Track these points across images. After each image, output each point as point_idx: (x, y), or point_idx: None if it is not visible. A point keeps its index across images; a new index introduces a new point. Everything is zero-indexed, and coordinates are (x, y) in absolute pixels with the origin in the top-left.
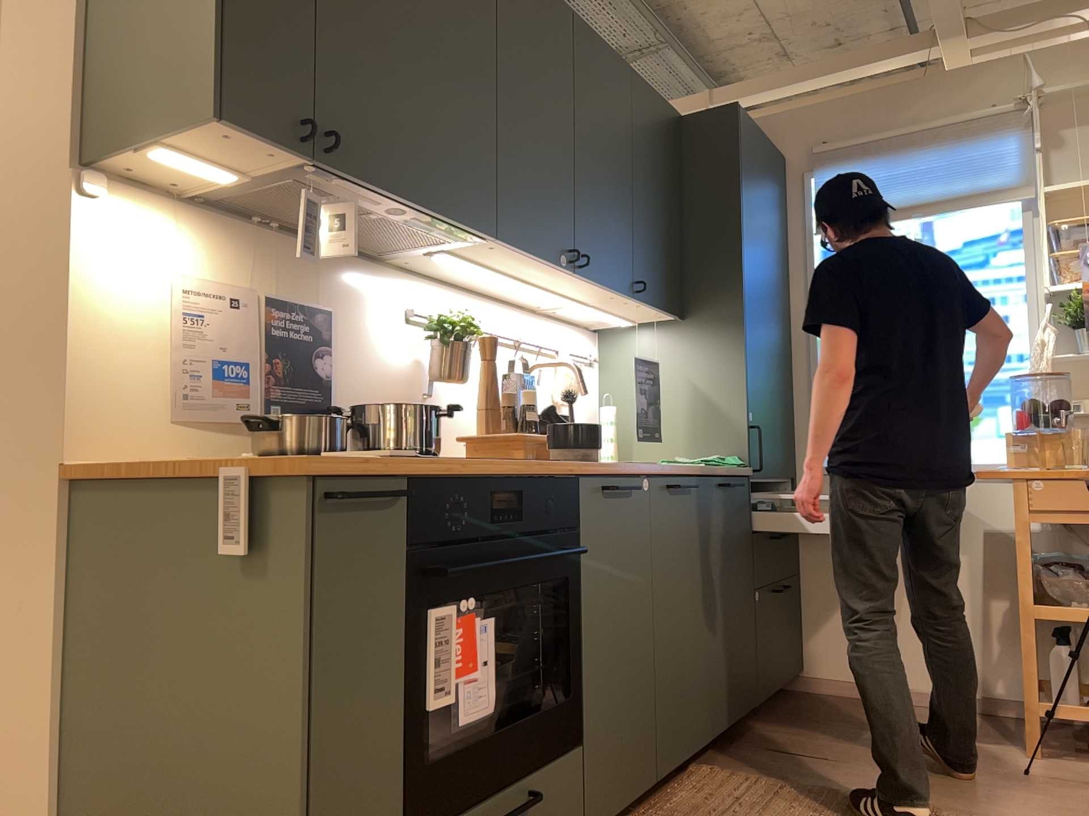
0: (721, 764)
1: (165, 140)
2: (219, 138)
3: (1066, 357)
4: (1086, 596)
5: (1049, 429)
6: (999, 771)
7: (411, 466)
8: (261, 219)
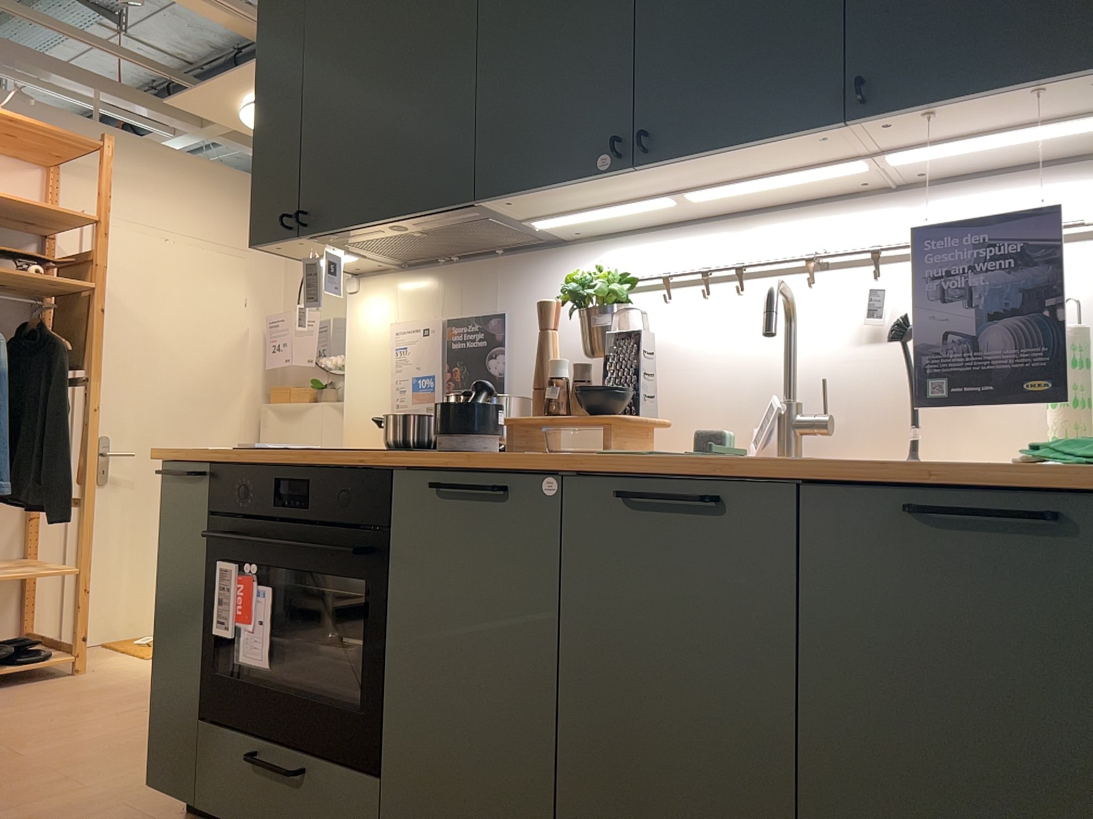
0: None
1: (295, 259)
2: (283, 250)
3: None
4: None
5: None
6: None
7: (203, 455)
8: (440, 258)
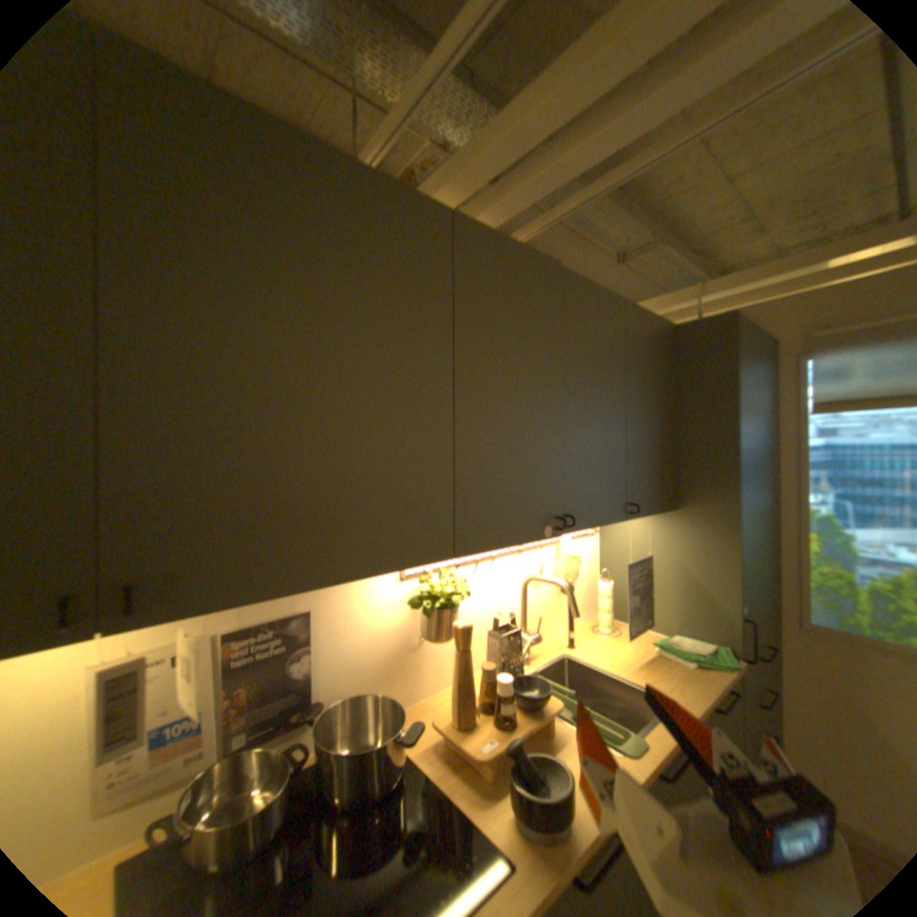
0: None
1: None
2: None
3: None
4: None
5: None
6: None
7: None
8: None
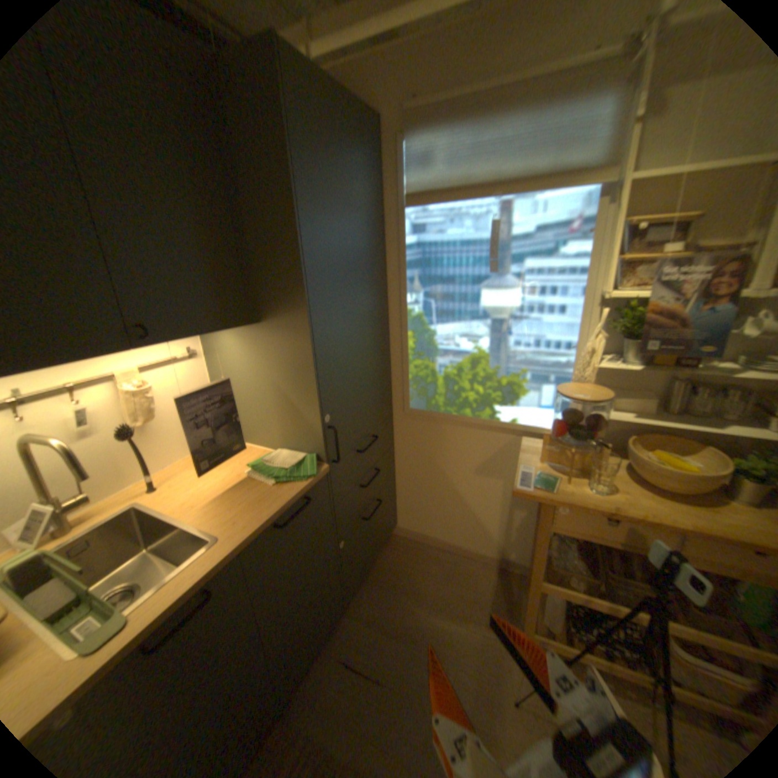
0: (296, 705)
1: None
2: None
3: (613, 366)
4: (584, 581)
5: (584, 442)
6: (496, 699)
7: None
8: None
